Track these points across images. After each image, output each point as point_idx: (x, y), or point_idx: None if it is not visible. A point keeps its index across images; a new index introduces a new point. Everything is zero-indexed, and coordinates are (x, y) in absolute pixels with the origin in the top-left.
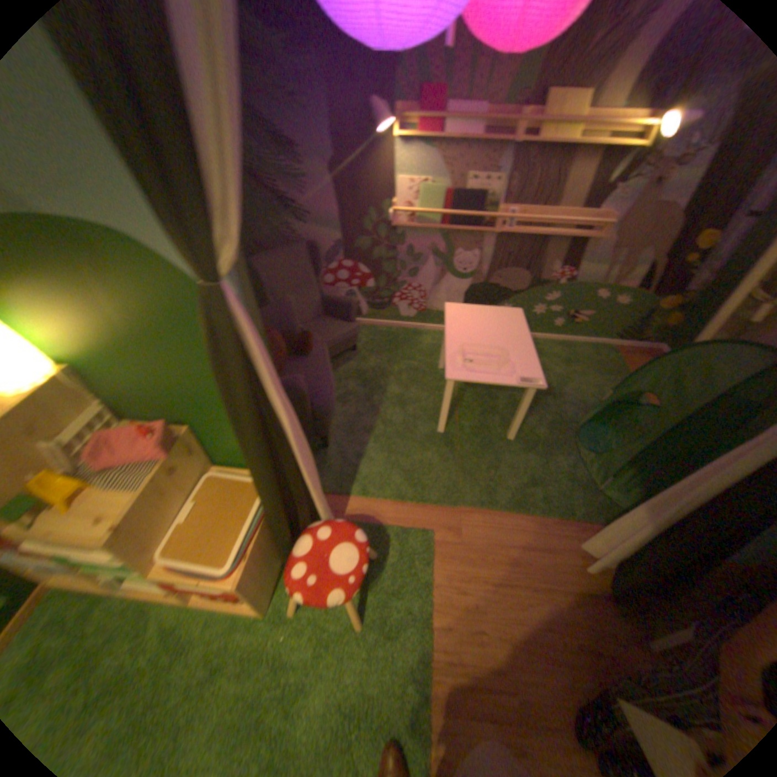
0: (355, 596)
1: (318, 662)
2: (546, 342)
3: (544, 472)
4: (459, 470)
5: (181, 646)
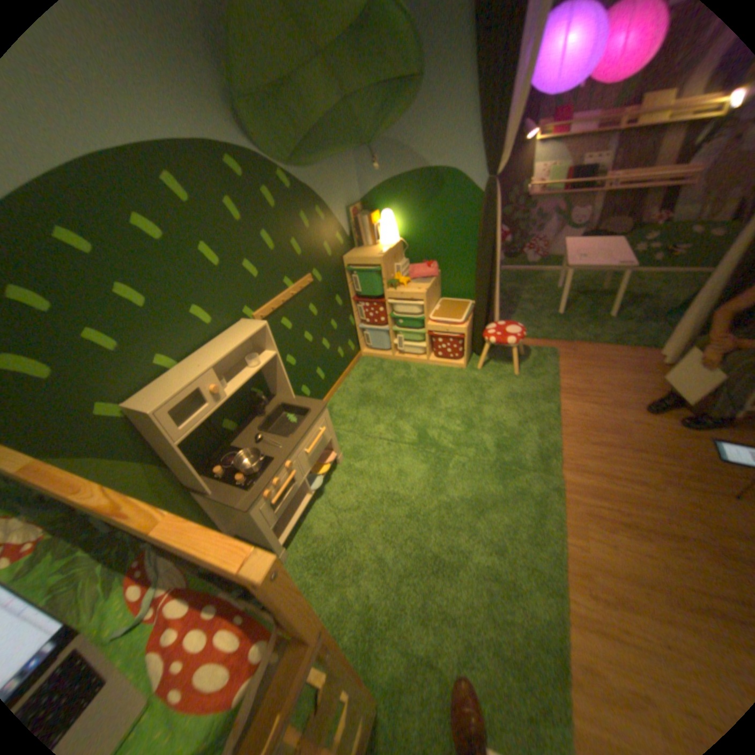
0: (518, 343)
1: (495, 381)
2: (646, 273)
3: (636, 329)
4: (574, 322)
5: (426, 374)
